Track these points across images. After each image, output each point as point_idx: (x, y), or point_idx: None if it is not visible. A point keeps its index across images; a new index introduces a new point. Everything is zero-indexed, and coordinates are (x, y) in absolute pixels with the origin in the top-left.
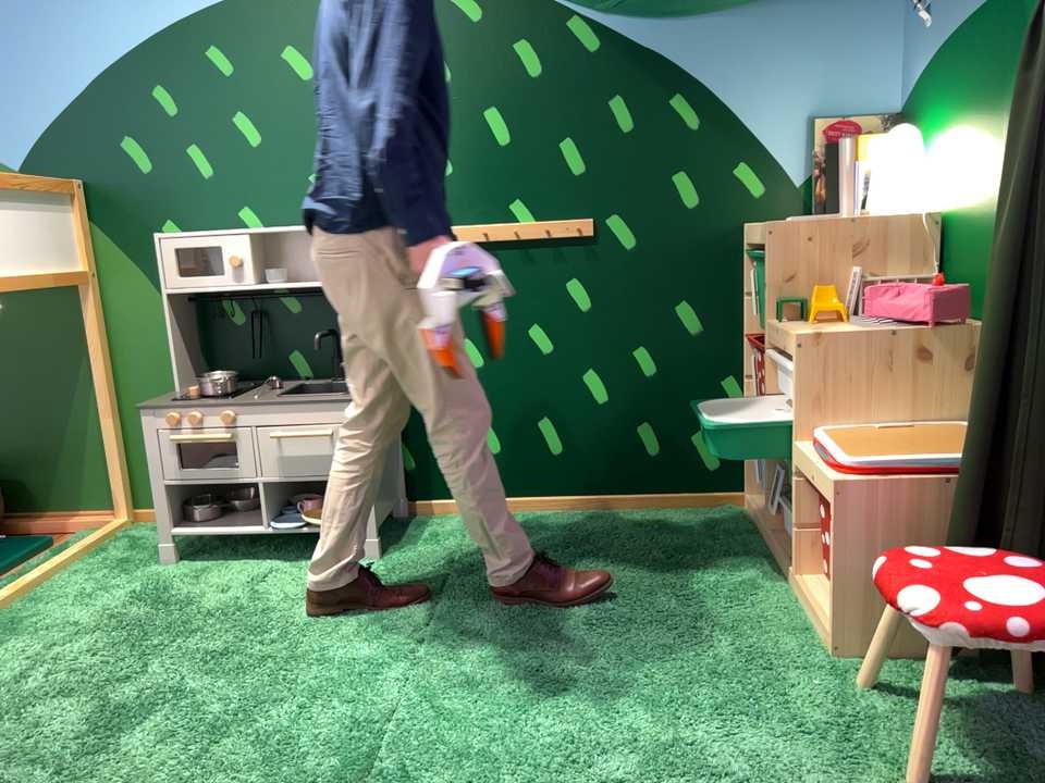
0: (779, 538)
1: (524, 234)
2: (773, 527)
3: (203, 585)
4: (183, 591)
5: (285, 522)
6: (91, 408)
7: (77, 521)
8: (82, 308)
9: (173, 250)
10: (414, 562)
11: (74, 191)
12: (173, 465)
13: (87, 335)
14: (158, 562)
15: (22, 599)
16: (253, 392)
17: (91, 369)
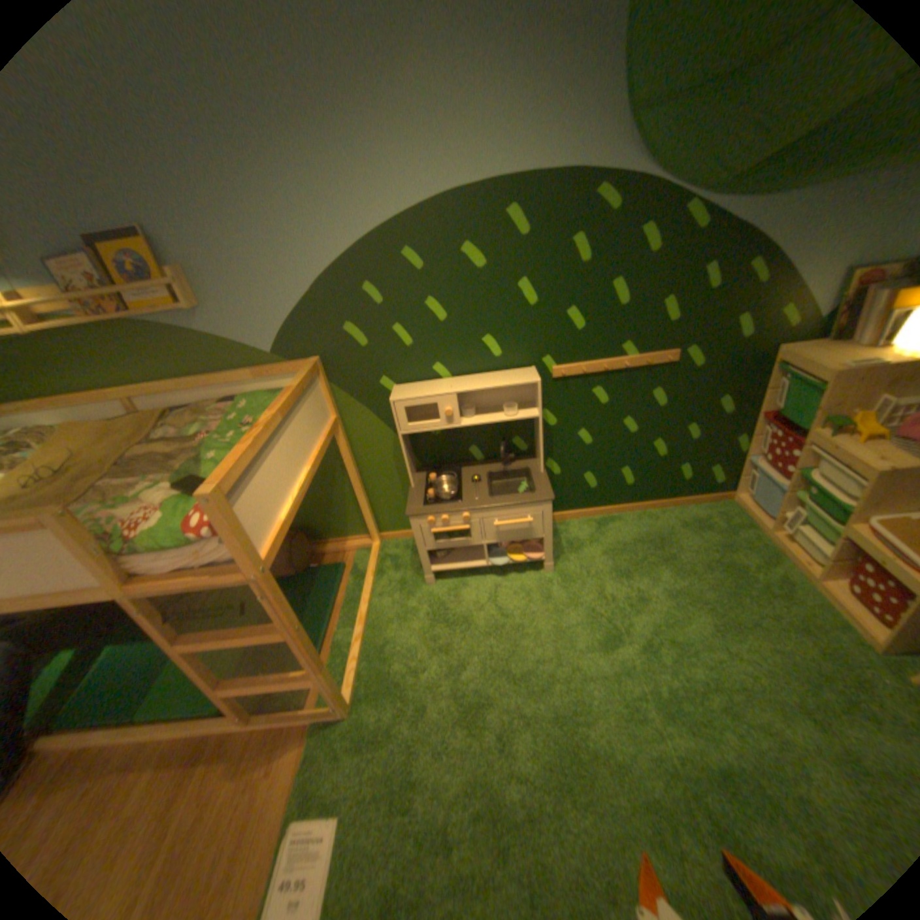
0: (786, 542)
1: (630, 366)
2: (777, 532)
3: (463, 603)
4: (455, 610)
5: (495, 557)
6: (346, 489)
7: (350, 546)
8: (335, 439)
9: (404, 409)
10: (573, 571)
11: (318, 369)
12: (432, 542)
13: (337, 450)
14: (422, 582)
15: (367, 628)
16: (465, 488)
17: (347, 472)
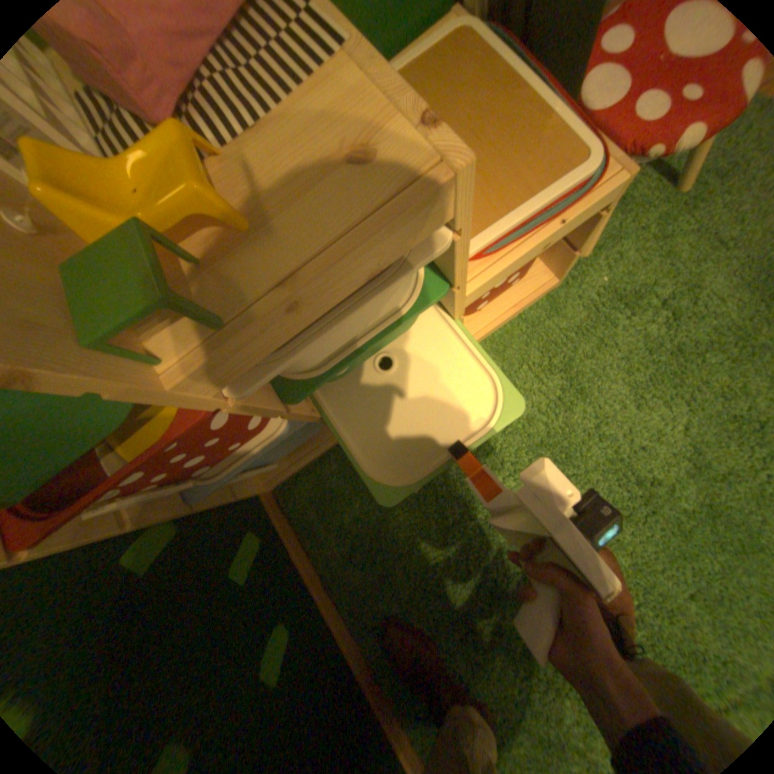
0: None
1: None
2: None
3: None
4: None
5: None
6: None
7: None
8: None
9: None
10: None
11: None
12: None
13: None
14: None
15: None
16: None
17: None
